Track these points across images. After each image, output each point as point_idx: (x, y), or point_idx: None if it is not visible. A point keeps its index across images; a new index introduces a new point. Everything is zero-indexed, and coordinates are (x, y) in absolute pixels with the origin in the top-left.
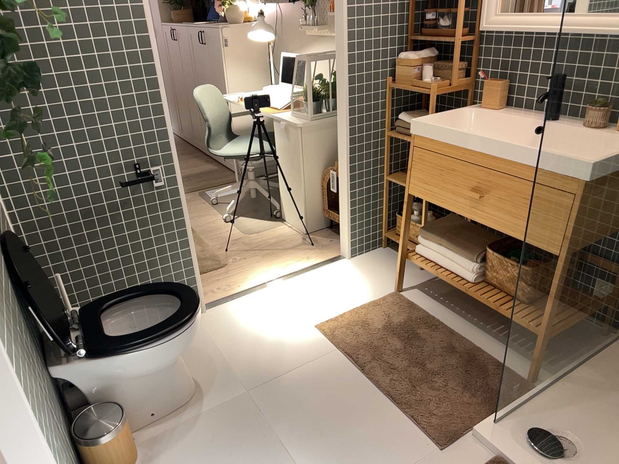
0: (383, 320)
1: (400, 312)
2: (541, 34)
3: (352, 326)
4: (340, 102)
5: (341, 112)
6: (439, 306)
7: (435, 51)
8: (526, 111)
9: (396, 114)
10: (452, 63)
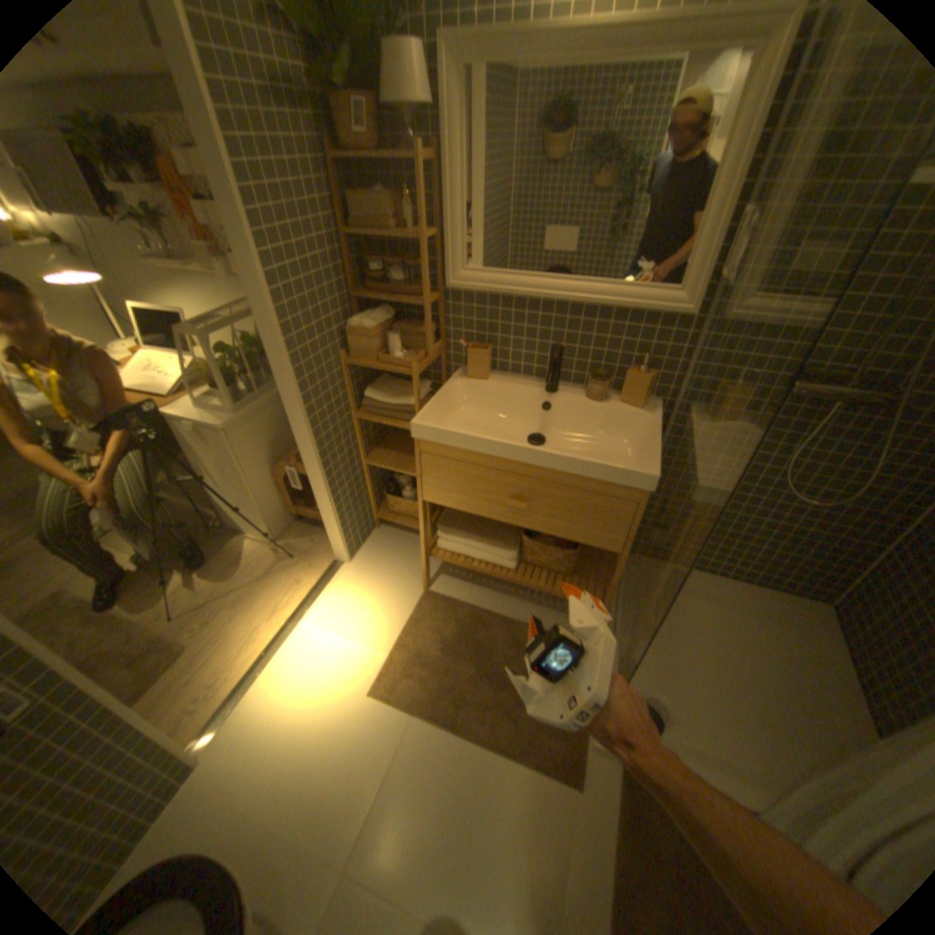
0: (436, 643)
1: (445, 619)
2: (544, 307)
3: (408, 670)
4: (290, 402)
5: (294, 415)
6: (476, 590)
7: (385, 303)
8: (514, 375)
9: (358, 389)
10: (411, 319)
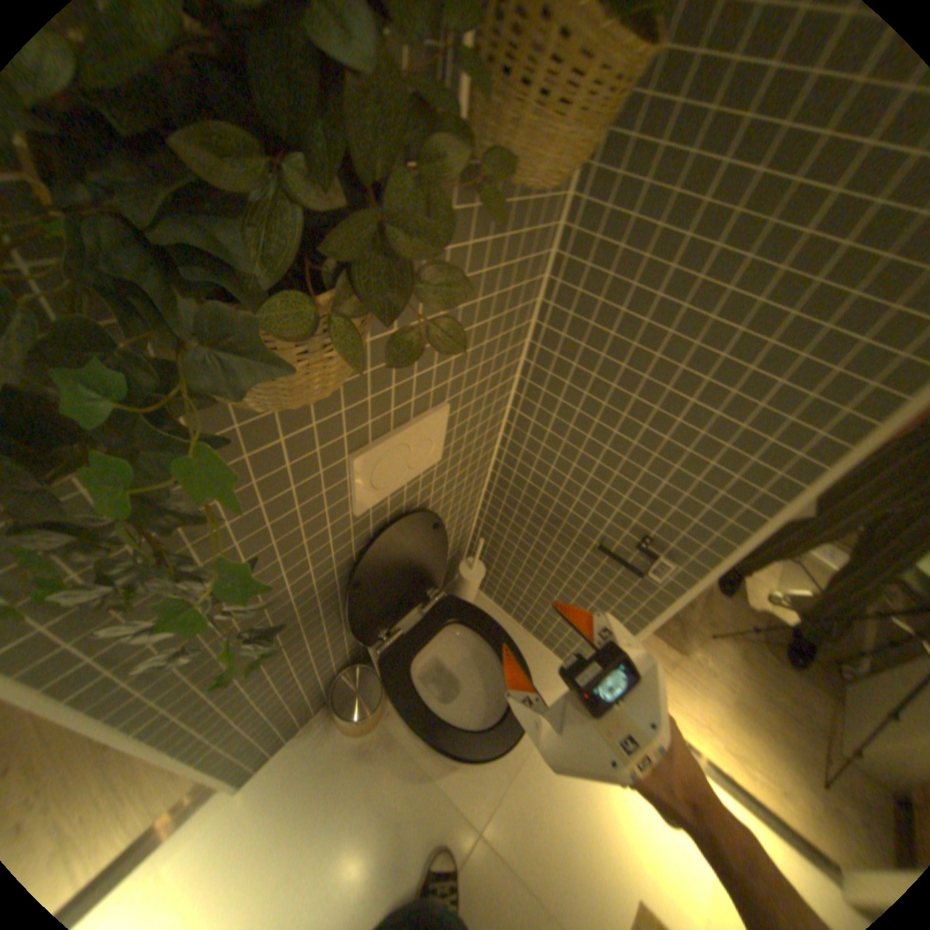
0: None
1: None
2: None
3: None
4: None
5: None
6: None
7: None
8: None
9: None
10: None
